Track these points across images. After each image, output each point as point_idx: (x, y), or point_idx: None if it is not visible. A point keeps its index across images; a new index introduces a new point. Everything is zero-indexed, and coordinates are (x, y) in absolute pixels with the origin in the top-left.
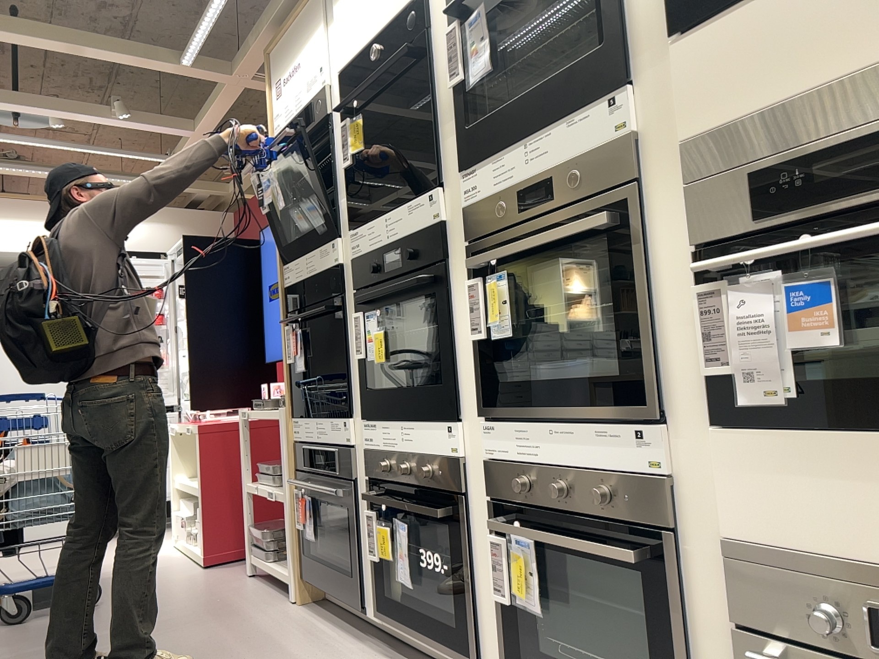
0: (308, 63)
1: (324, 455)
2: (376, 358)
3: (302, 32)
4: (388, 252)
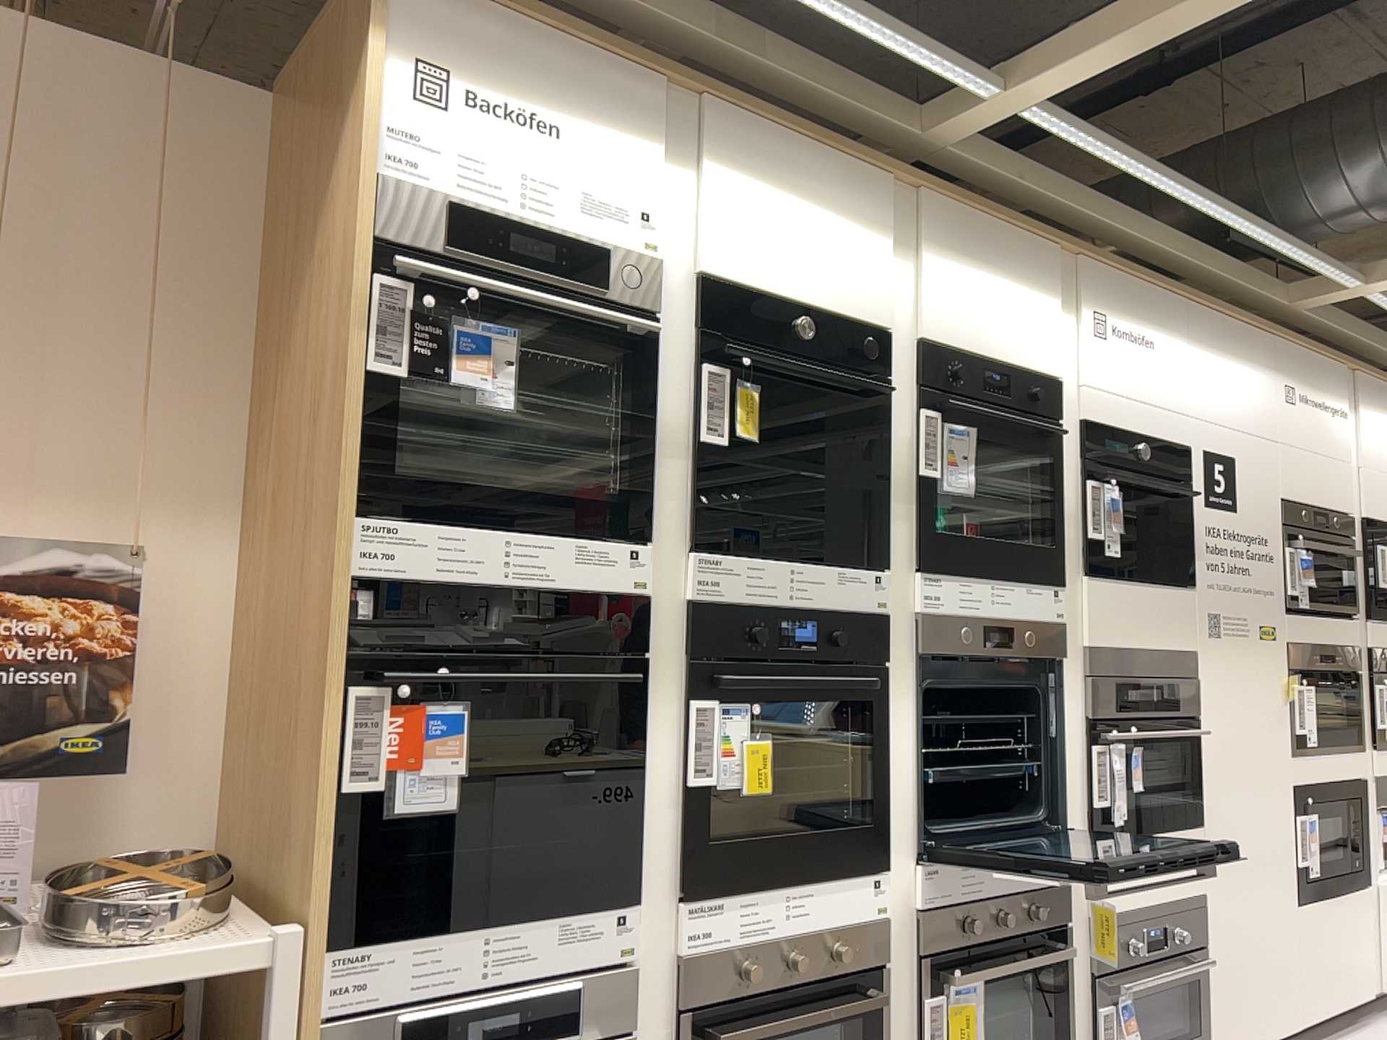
0: (602, 165)
1: (519, 1010)
2: (755, 787)
3: (592, 90)
4: (790, 622)
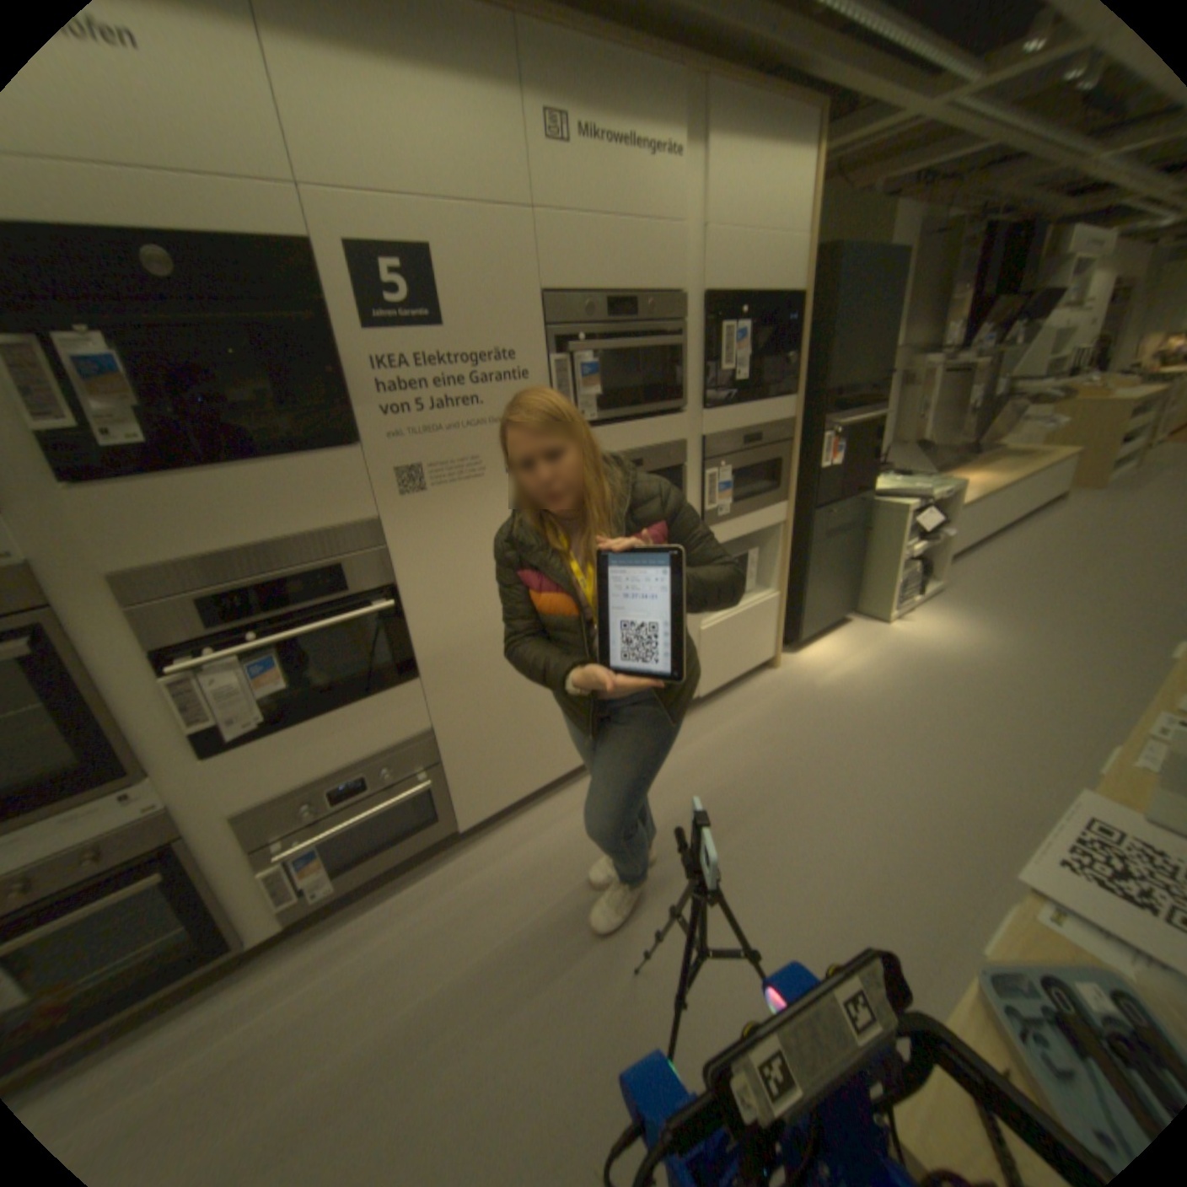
0: None
1: None
2: None
3: None
4: None
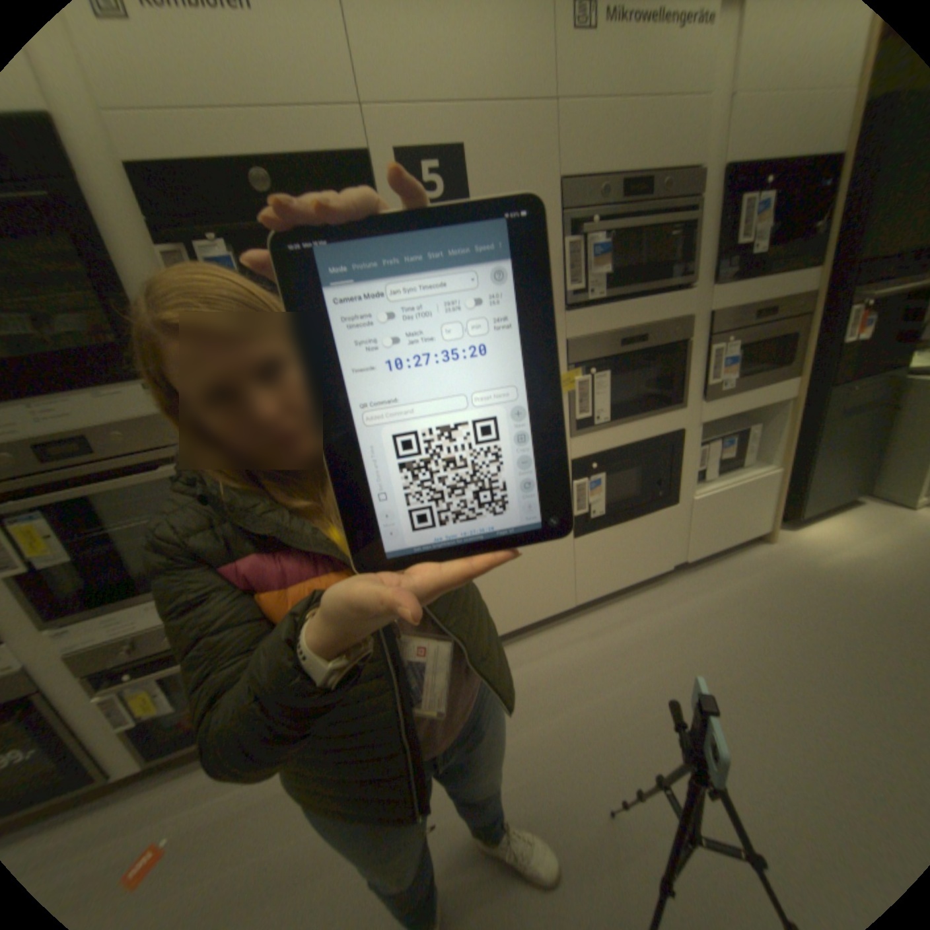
0: None
1: None
2: None
3: None
4: None
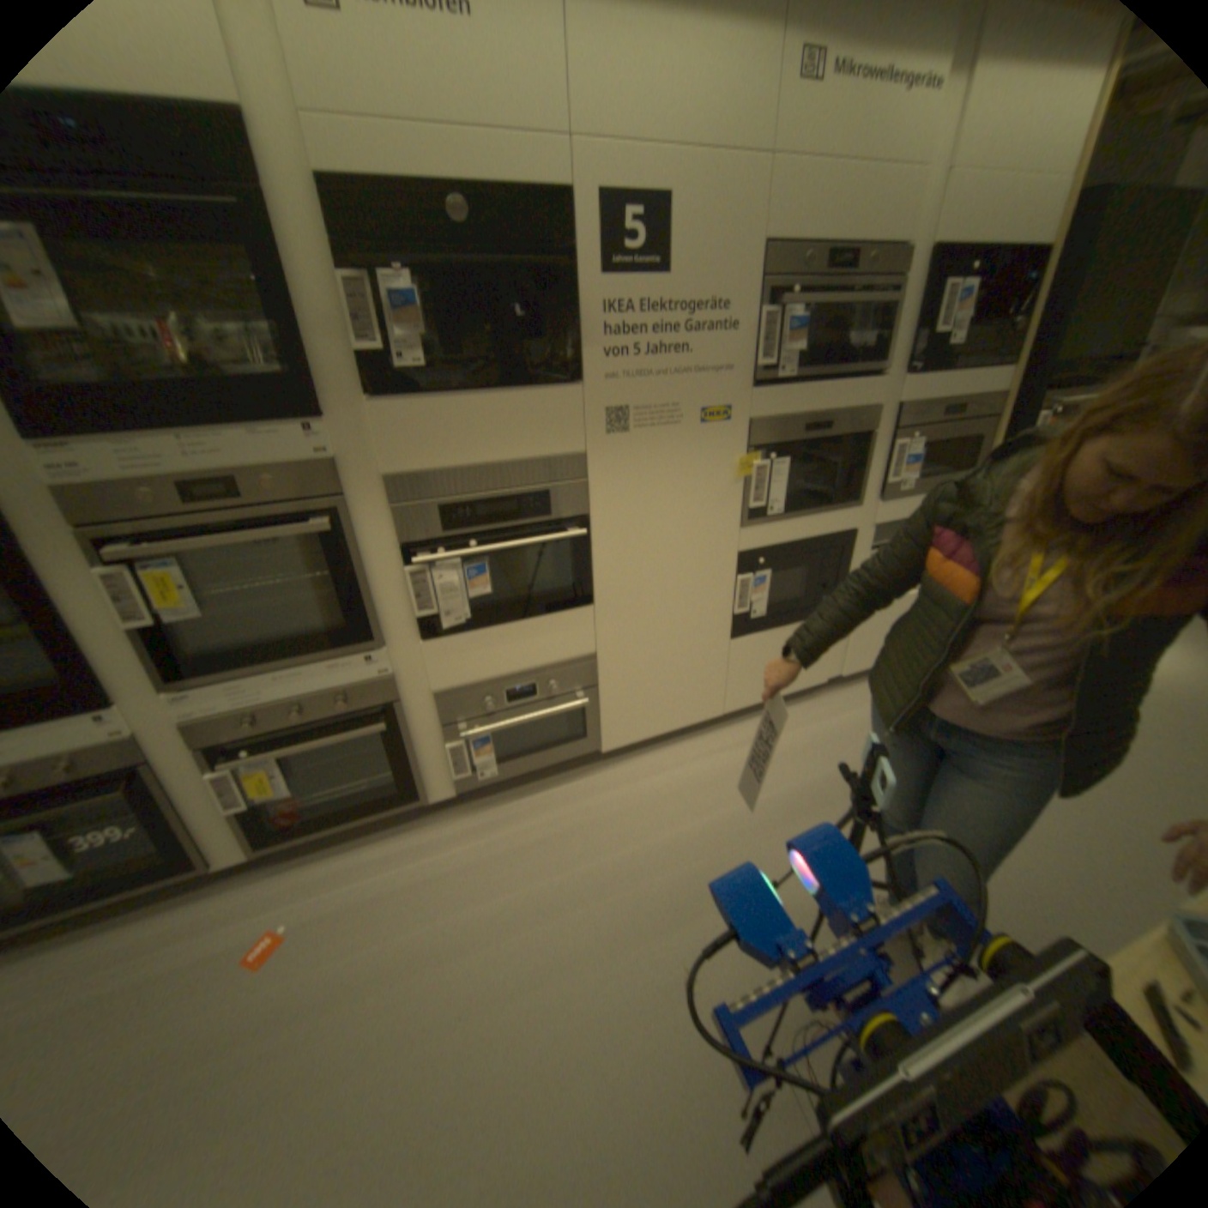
0: None
1: None
2: None
3: None
4: None
